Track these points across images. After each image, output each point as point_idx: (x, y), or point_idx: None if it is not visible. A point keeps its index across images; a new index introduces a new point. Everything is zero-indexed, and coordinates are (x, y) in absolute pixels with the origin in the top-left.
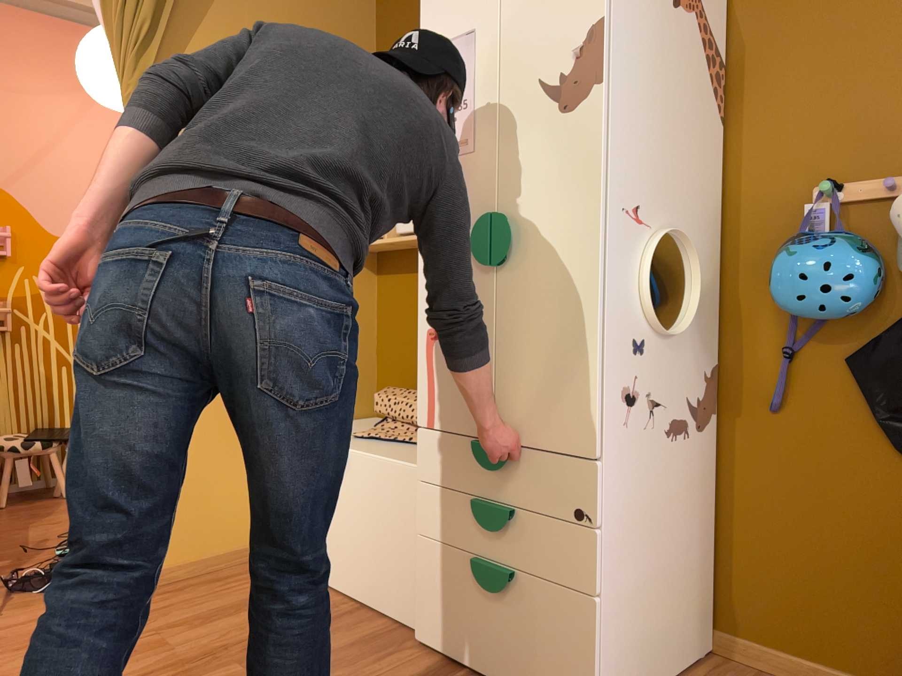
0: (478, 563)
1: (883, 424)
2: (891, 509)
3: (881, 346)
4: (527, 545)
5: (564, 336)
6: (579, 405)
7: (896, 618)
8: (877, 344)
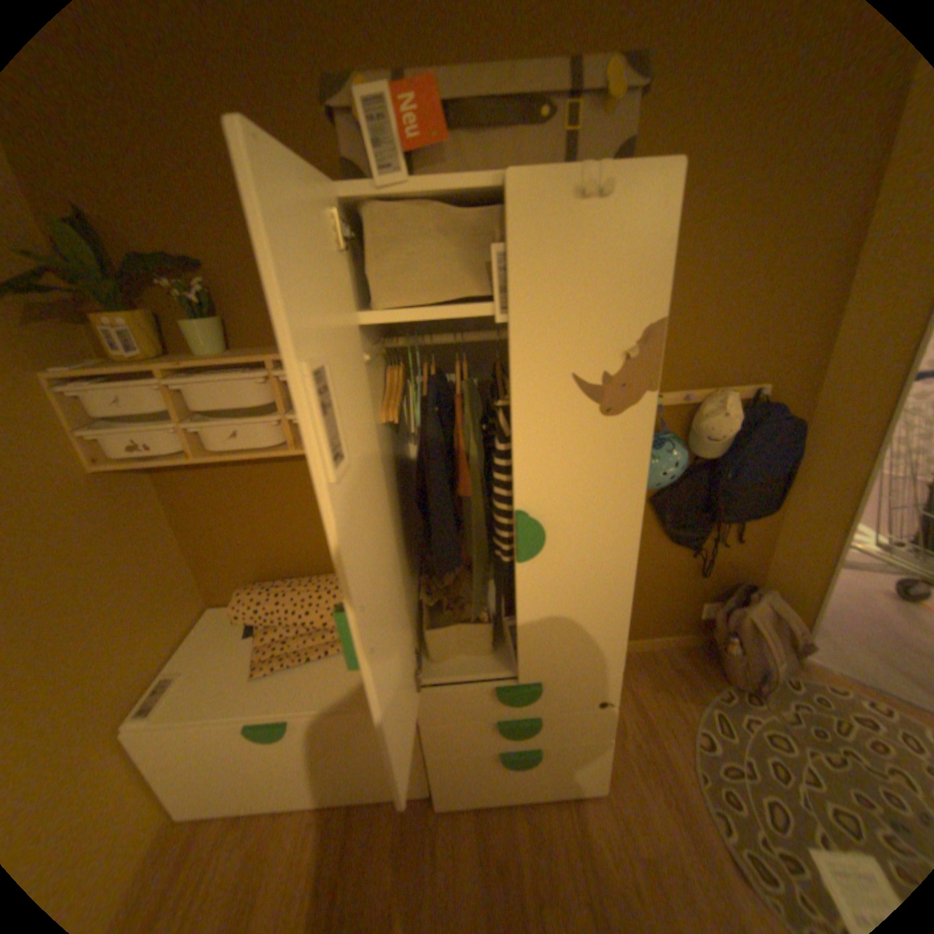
0: (509, 759)
1: (666, 531)
2: (661, 567)
3: (674, 494)
4: (552, 732)
5: (596, 604)
6: (607, 645)
7: (657, 611)
8: (671, 492)
